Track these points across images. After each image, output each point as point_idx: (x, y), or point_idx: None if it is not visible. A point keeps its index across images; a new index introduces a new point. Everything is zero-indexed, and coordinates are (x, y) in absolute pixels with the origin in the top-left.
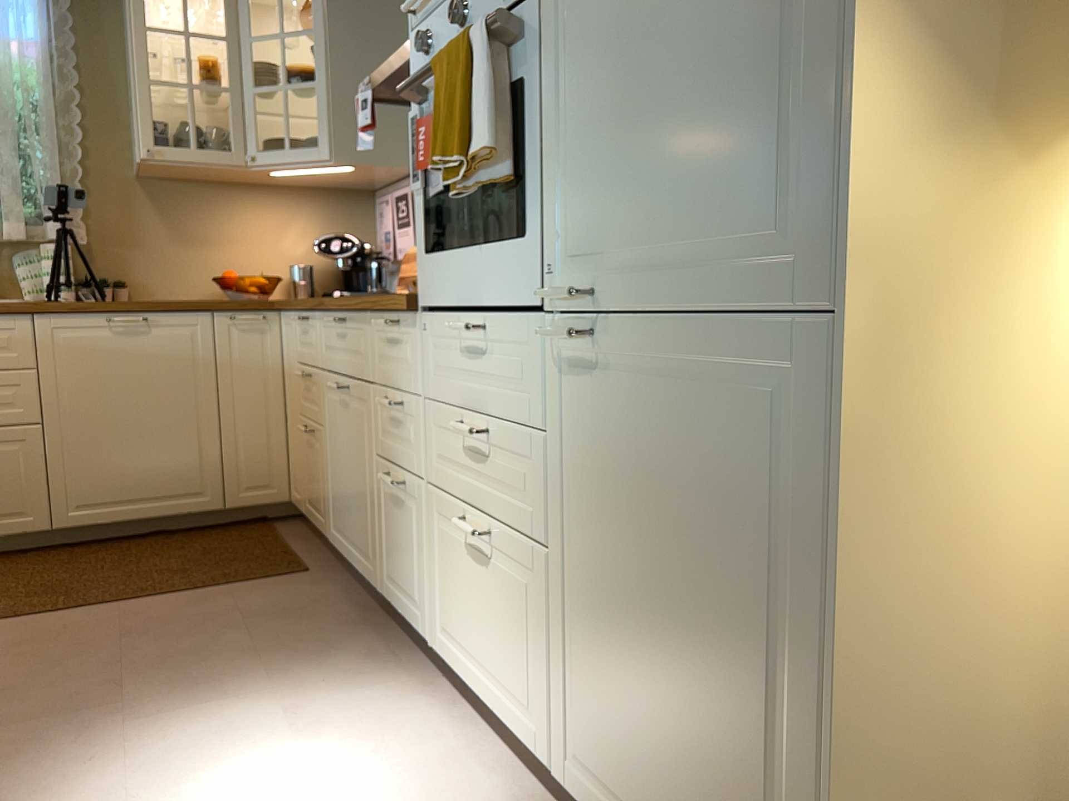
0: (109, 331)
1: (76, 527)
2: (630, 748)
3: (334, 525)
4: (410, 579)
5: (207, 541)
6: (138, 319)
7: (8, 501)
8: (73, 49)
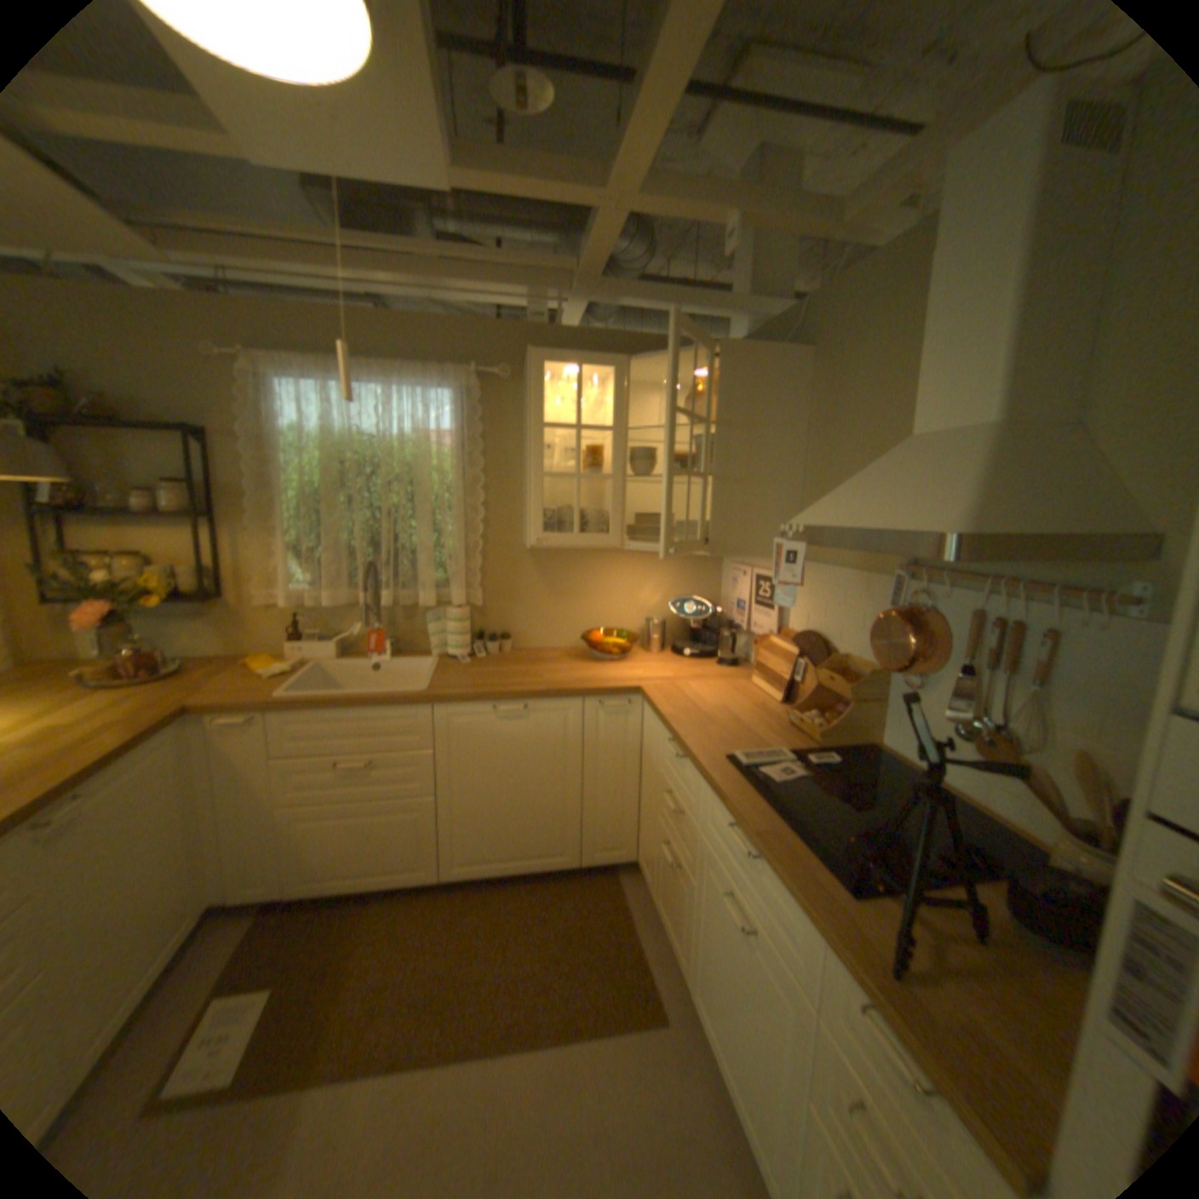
0: (494, 719)
1: (457, 883)
2: None
3: (702, 1004)
4: None
5: (564, 909)
6: (519, 710)
7: (405, 863)
8: (480, 438)
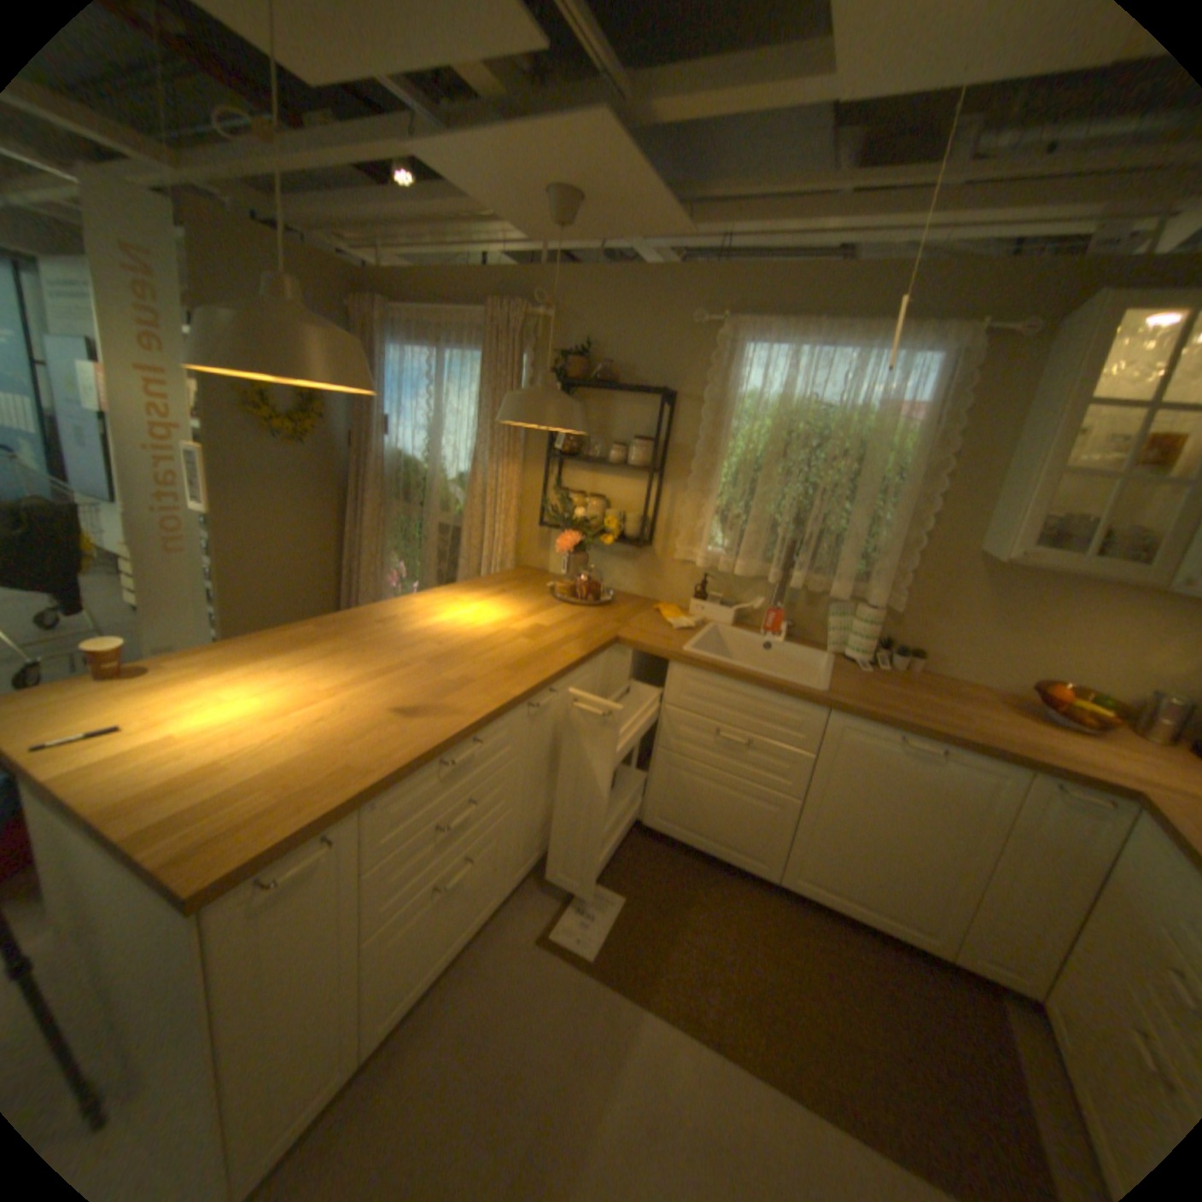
0: (901, 750)
1: (800, 895)
2: None
3: None
4: None
5: (923, 998)
6: (939, 754)
7: (755, 848)
8: (967, 411)
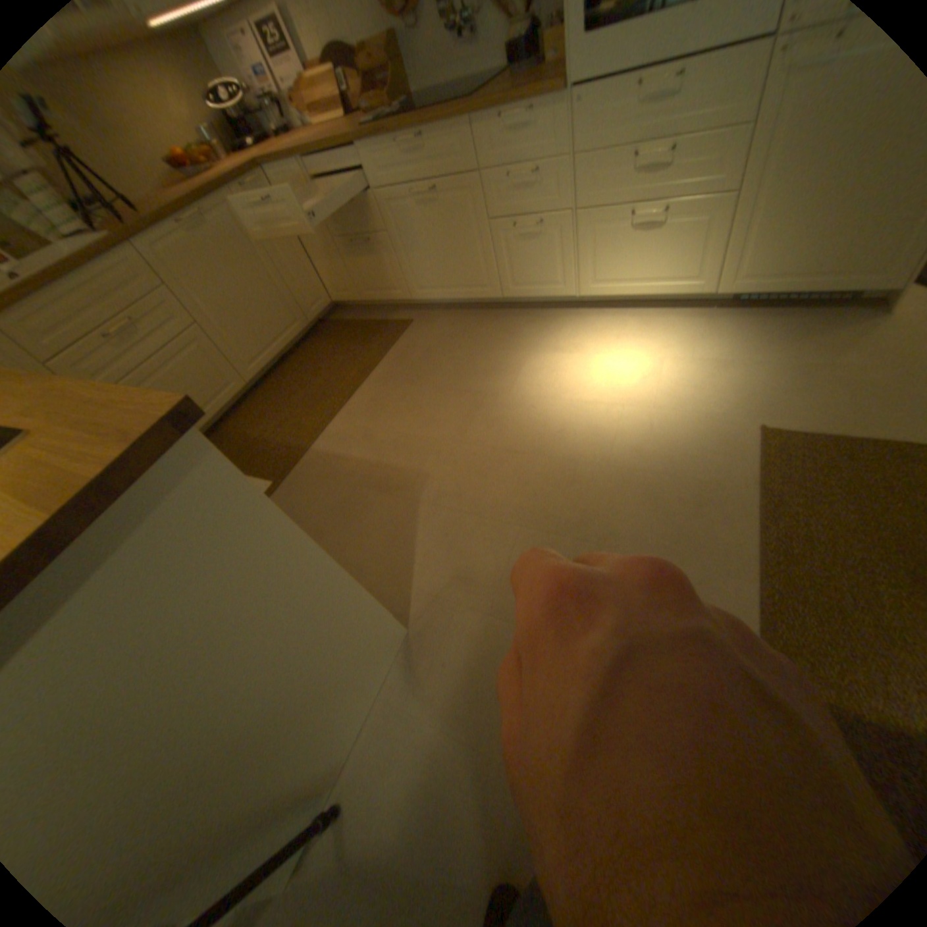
0: (181, 230)
1: (255, 374)
2: (794, 246)
3: (419, 286)
4: (546, 271)
5: (320, 343)
6: (194, 210)
7: (215, 380)
8: None
